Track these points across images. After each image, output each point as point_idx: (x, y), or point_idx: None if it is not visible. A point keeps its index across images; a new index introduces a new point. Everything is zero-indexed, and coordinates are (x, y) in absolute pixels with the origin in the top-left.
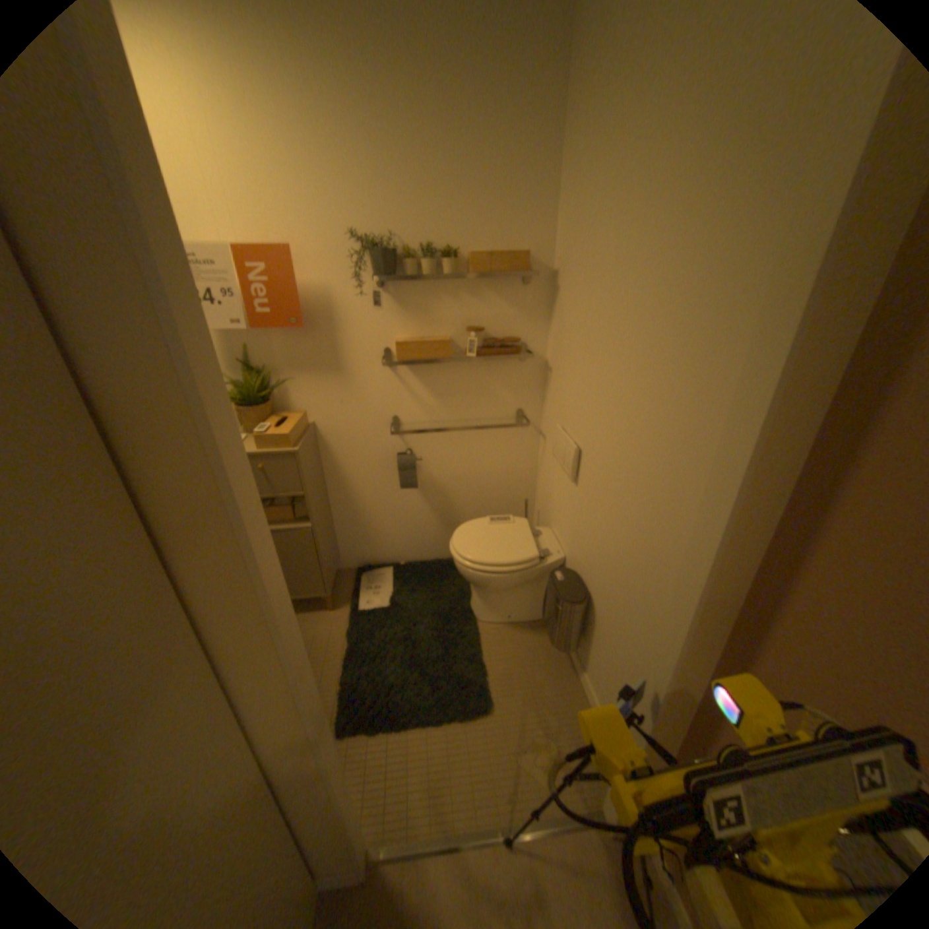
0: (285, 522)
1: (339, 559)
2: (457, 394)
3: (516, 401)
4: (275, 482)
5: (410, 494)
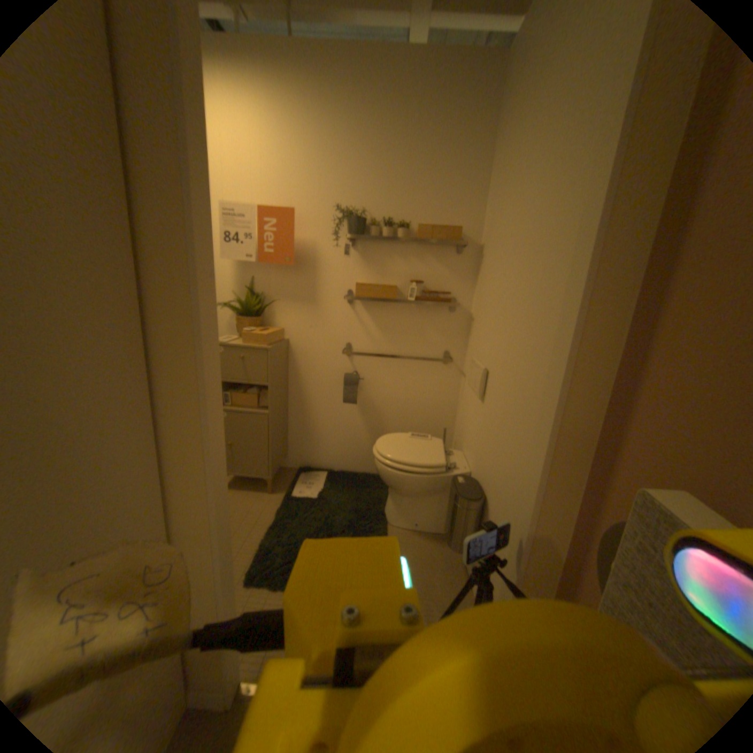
0: (252, 406)
1: (288, 456)
2: (399, 329)
3: (446, 341)
4: (250, 369)
5: (352, 408)
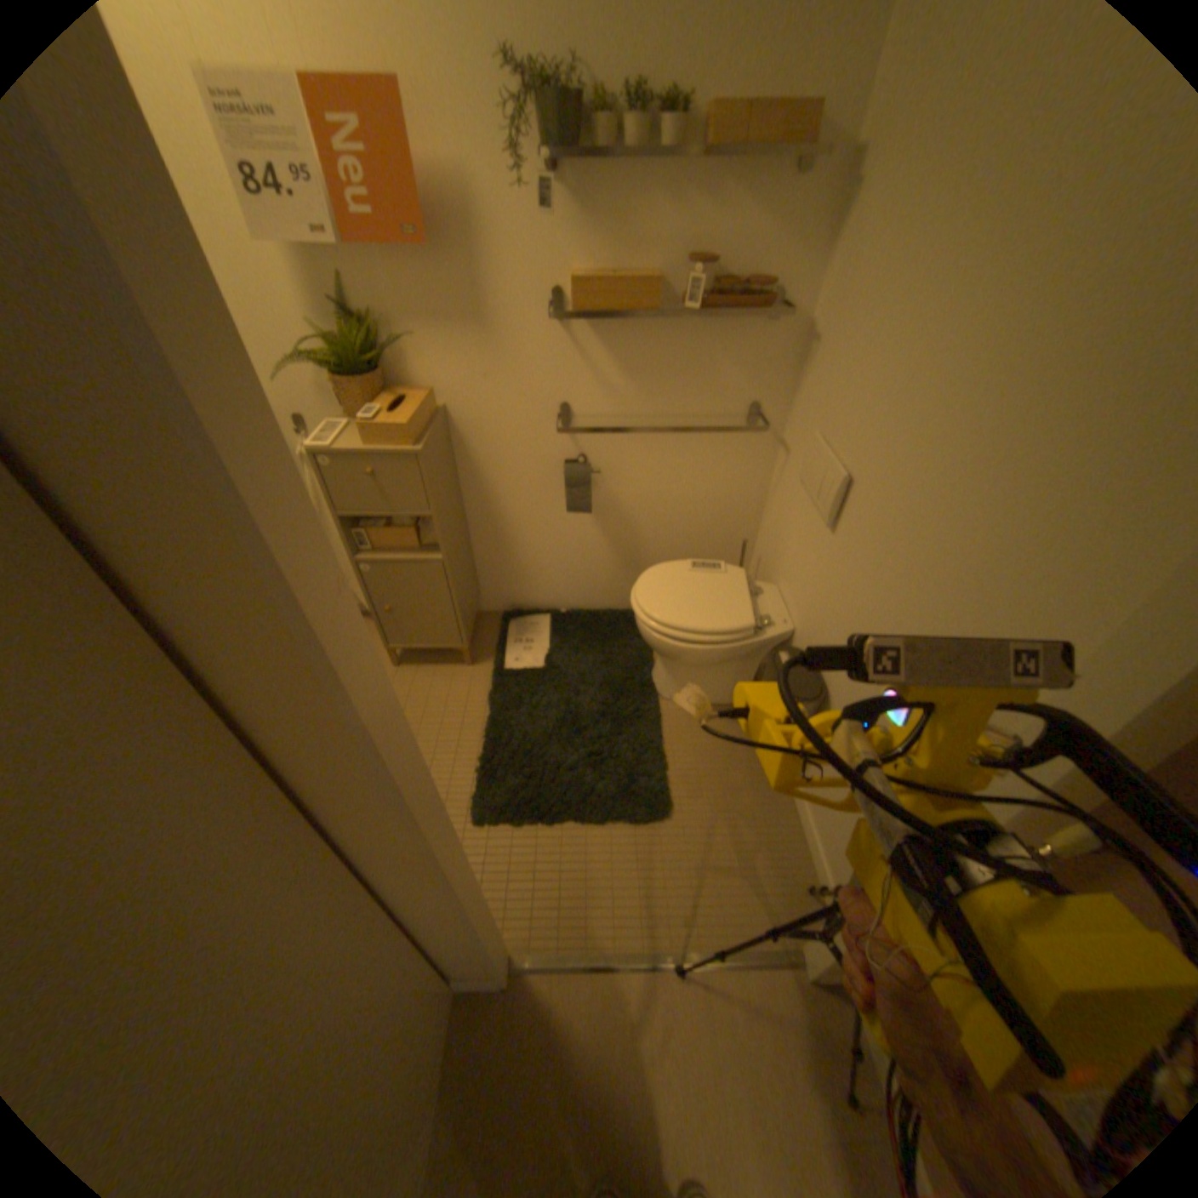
0: (408, 549)
1: (480, 599)
2: (662, 370)
3: (753, 386)
4: (391, 494)
5: (579, 520)
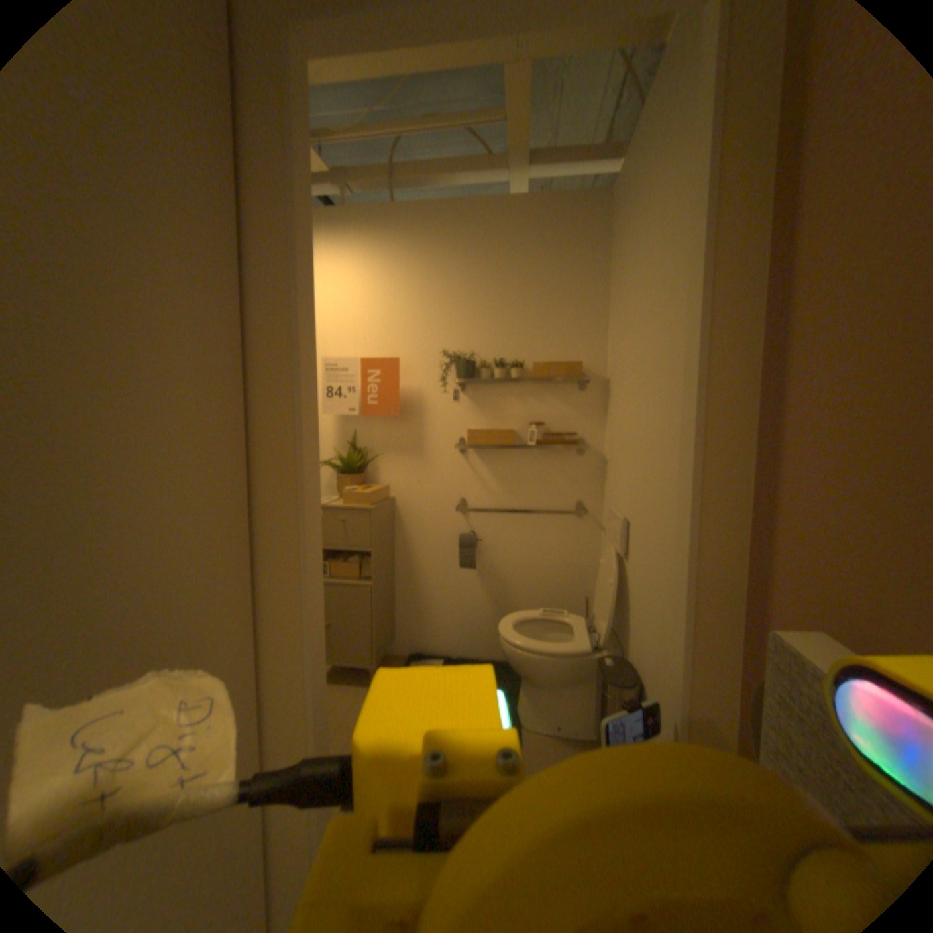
0: (352, 577)
1: (395, 641)
2: (521, 479)
3: (578, 490)
4: (351, 534)
5: (470, 577)
